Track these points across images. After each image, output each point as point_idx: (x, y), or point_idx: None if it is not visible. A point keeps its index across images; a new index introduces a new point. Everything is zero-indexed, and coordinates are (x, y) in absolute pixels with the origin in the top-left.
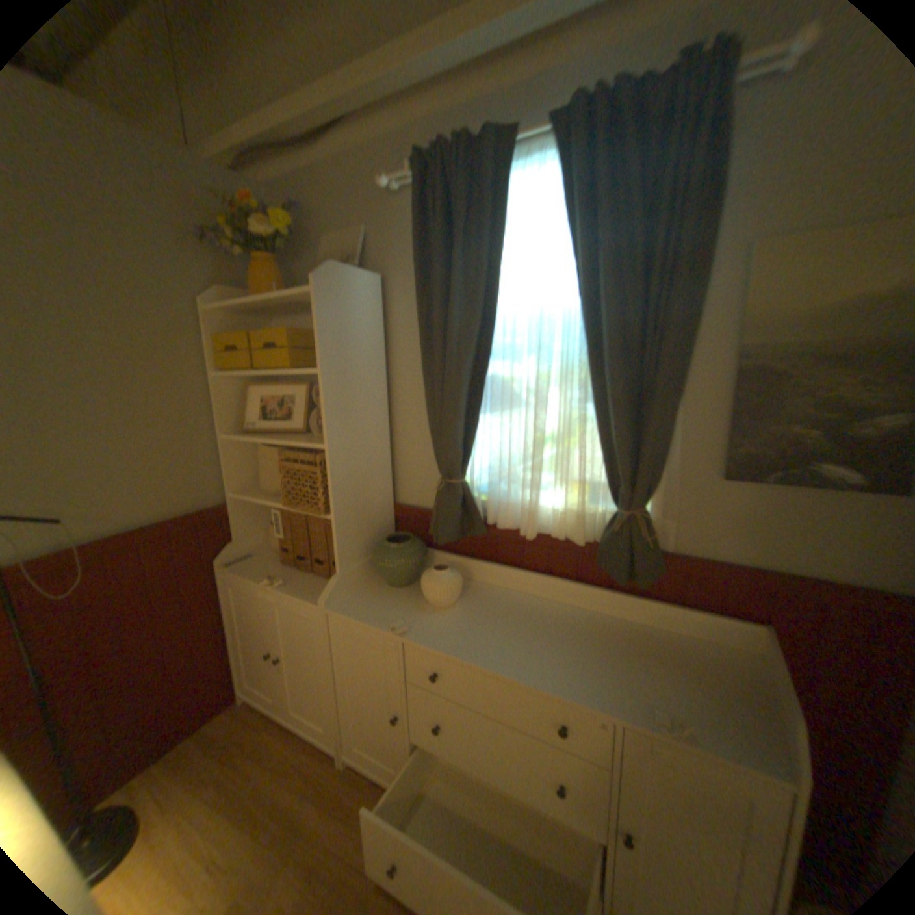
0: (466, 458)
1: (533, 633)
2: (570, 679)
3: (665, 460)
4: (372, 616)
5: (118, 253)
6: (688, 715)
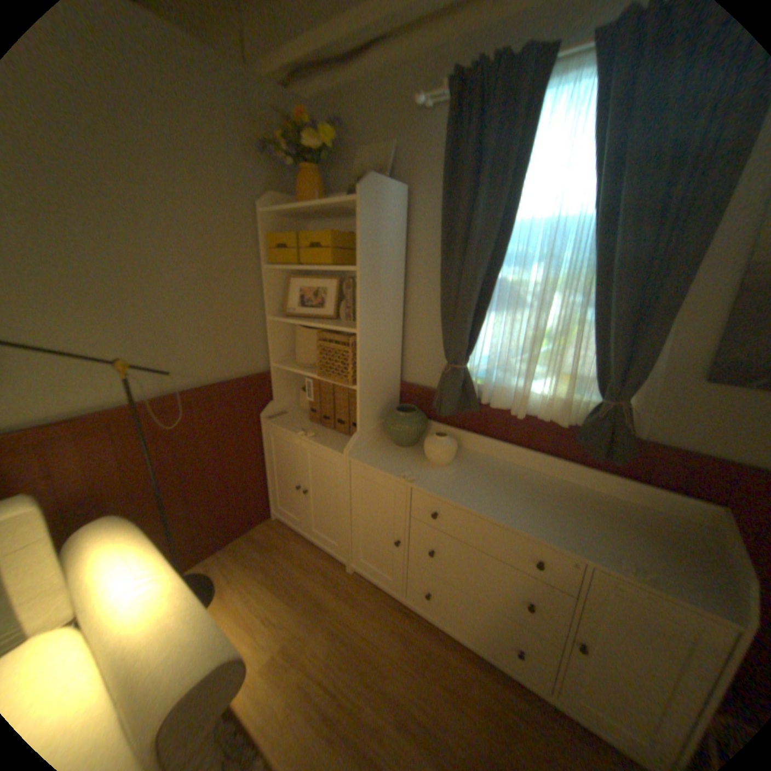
0: (471, 348)
1: (516, 491)
2: (549, 528)
3: (655, 361)
4: (385, 466)
5: (201, 163)
6: (650, 565)
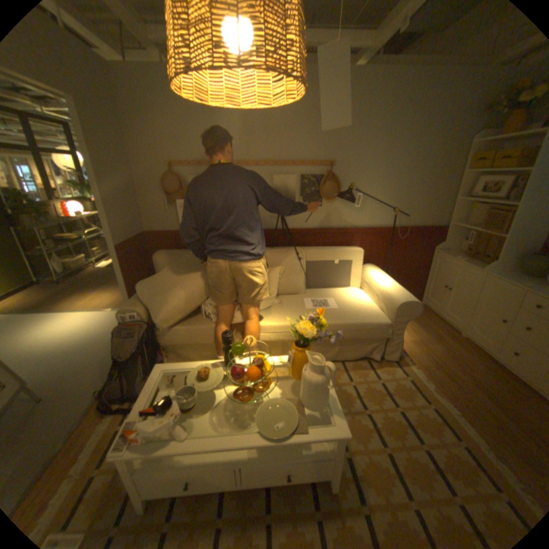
0: None
1: None
2: None
3: None
4: (511, 279)
5: (451, 124)
6: None
